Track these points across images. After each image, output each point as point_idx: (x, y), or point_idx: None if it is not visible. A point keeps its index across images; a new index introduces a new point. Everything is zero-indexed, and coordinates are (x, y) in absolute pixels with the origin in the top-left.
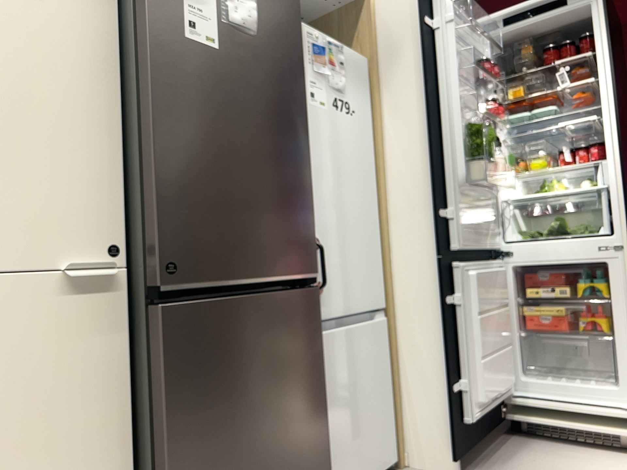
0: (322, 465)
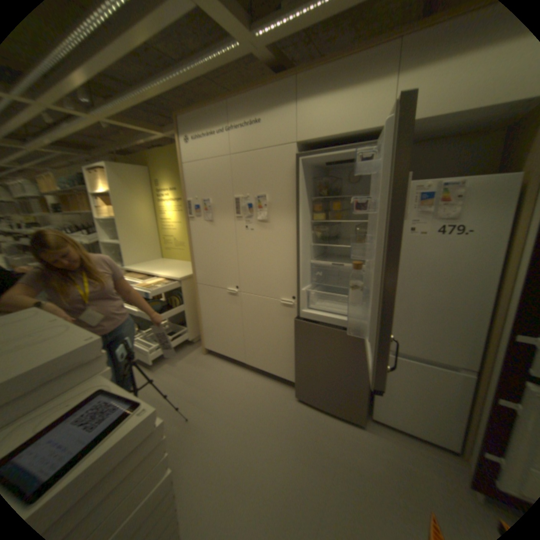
0: (363, 401)
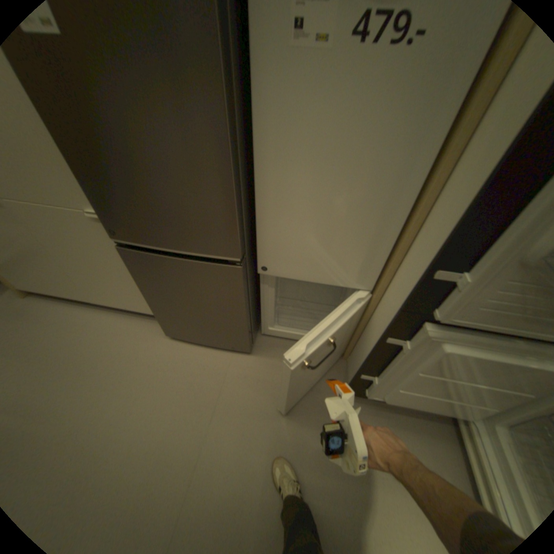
0: (245, 332)
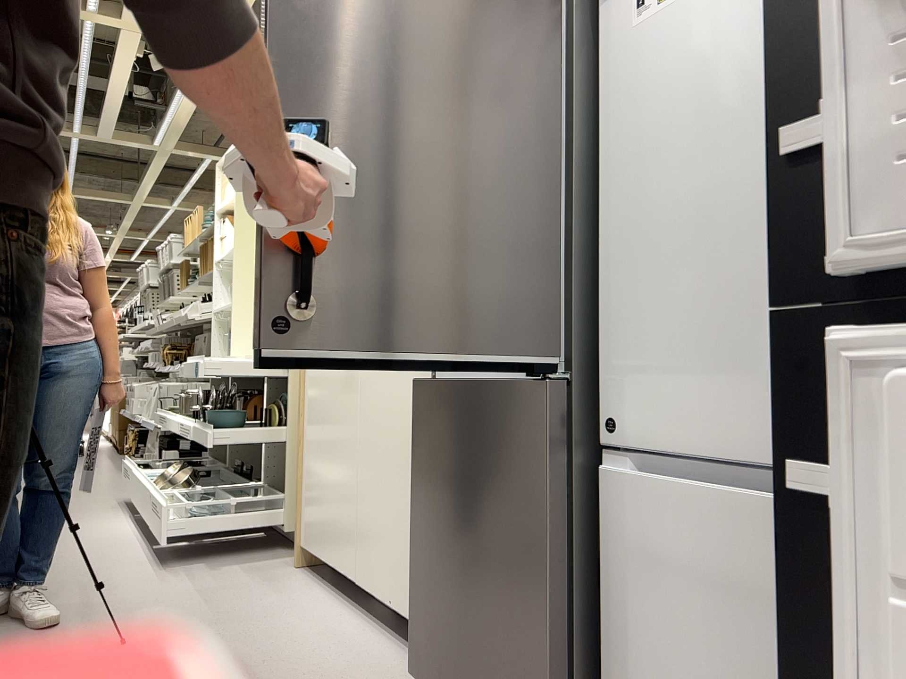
0: (549, 675)
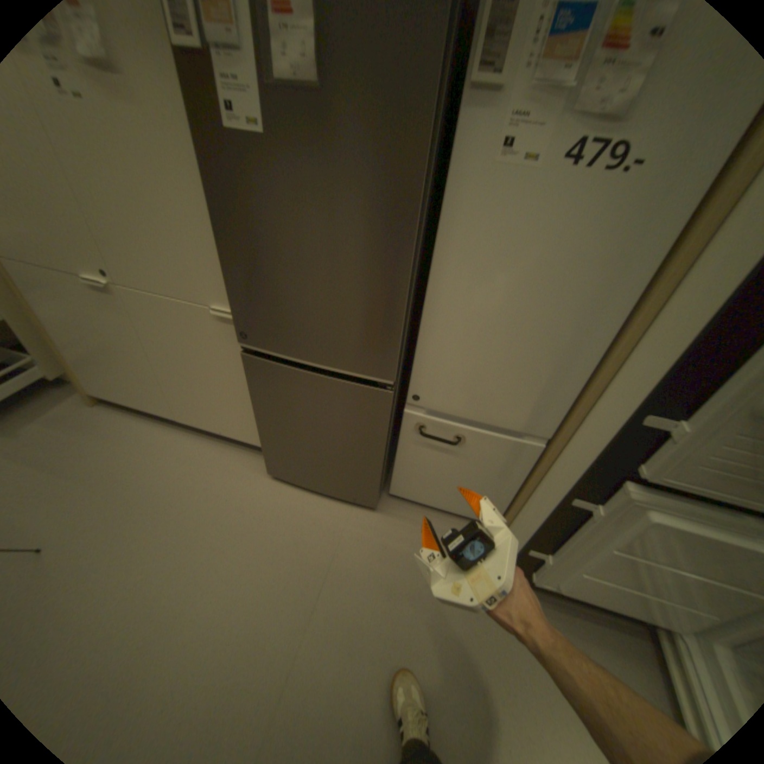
0: (375, 479)
